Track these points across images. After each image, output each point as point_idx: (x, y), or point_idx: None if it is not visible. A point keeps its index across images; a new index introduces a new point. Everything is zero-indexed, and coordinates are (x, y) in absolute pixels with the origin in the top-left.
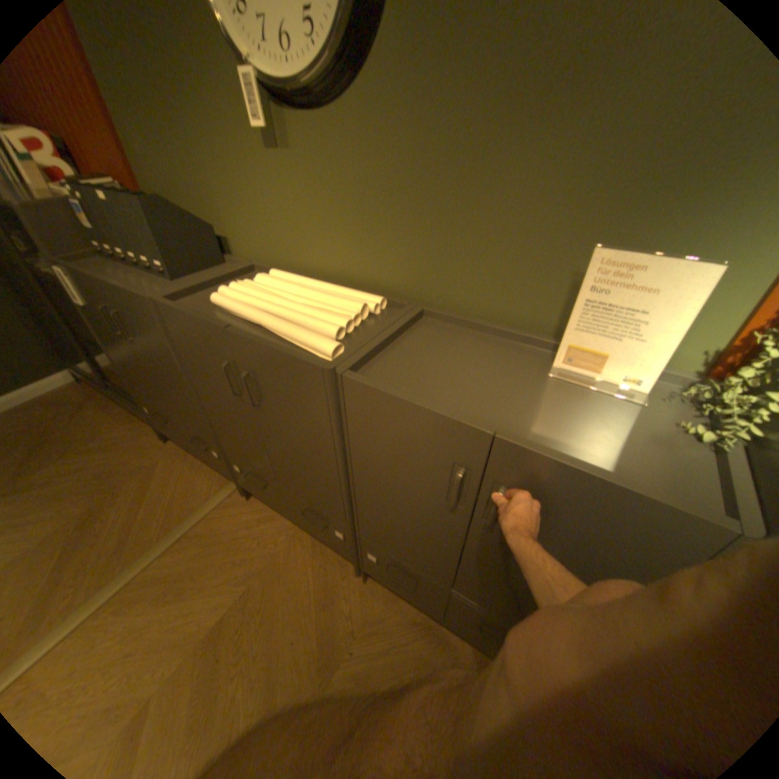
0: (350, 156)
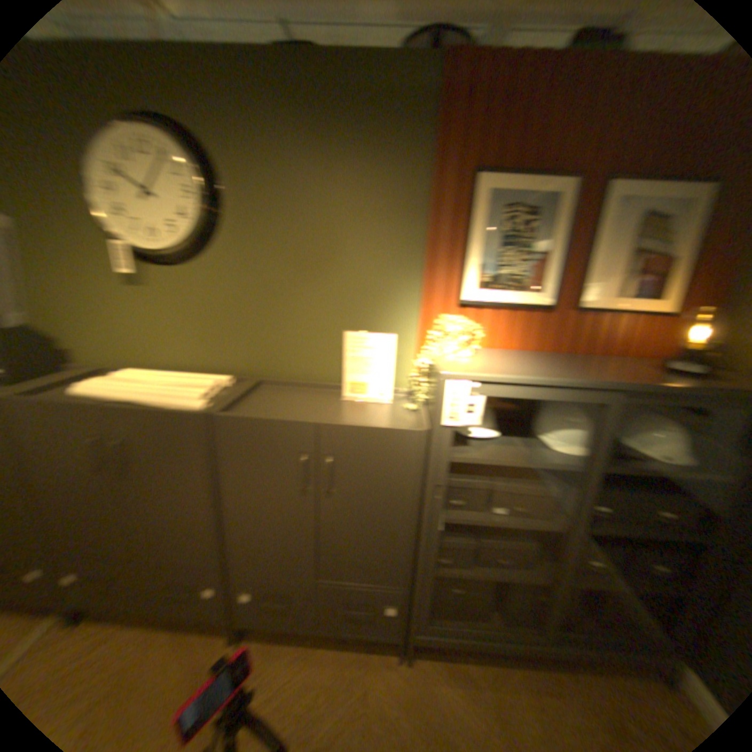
0: (193, 293)
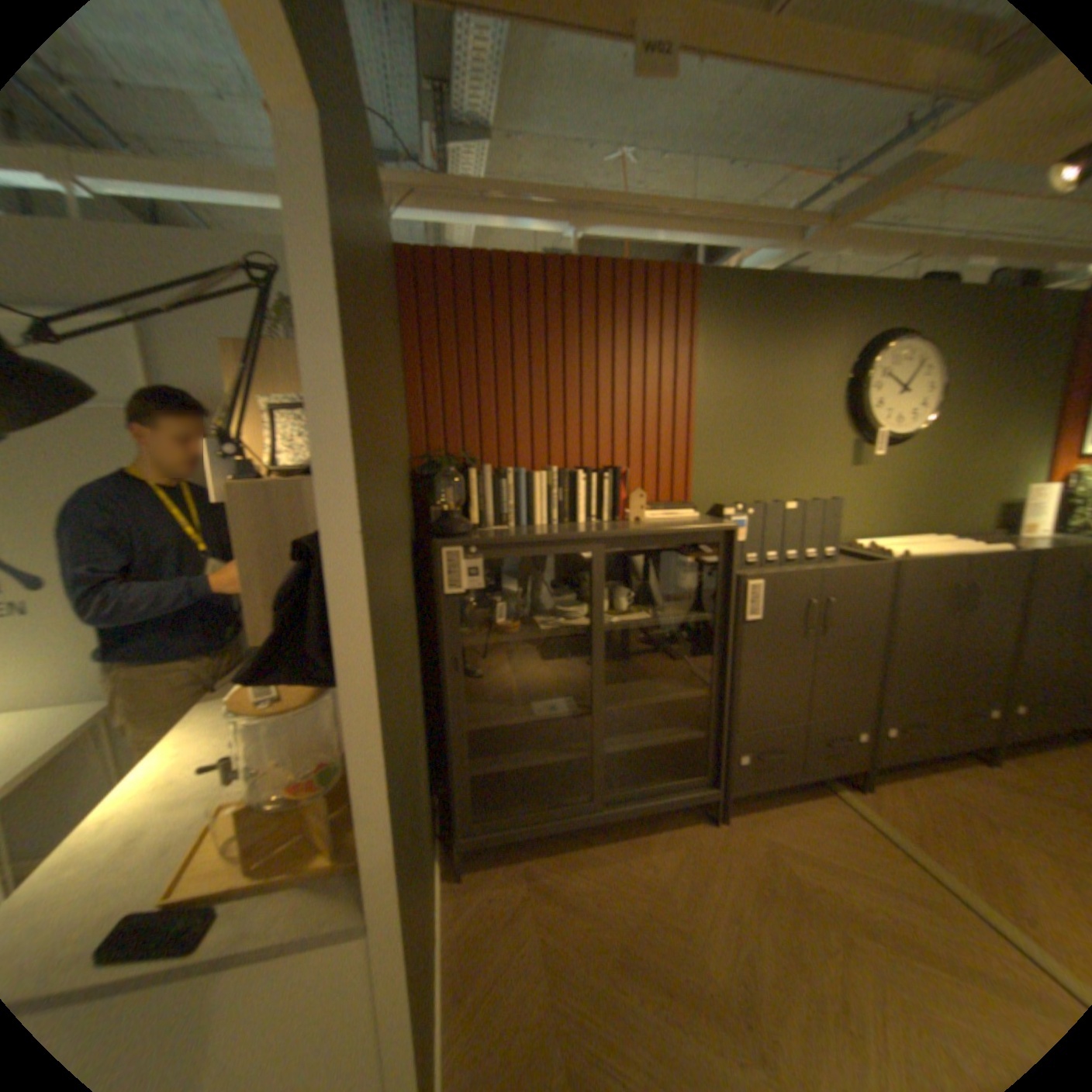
0: (907, 467)
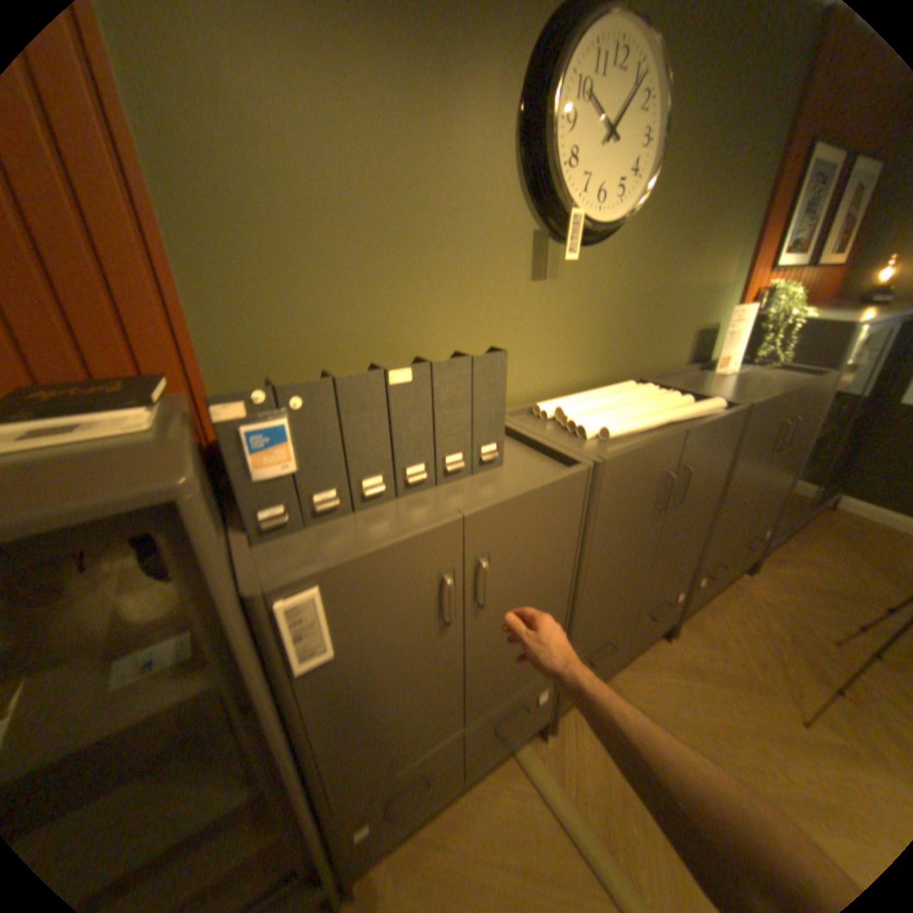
0: (605, 282)
